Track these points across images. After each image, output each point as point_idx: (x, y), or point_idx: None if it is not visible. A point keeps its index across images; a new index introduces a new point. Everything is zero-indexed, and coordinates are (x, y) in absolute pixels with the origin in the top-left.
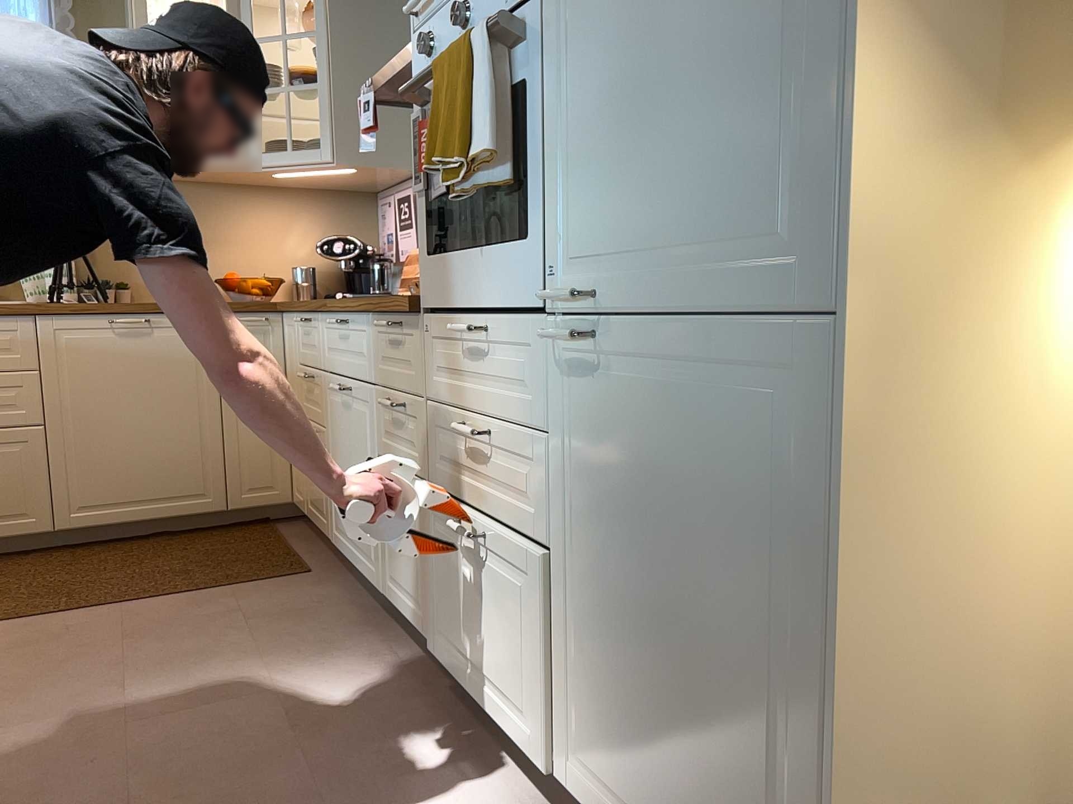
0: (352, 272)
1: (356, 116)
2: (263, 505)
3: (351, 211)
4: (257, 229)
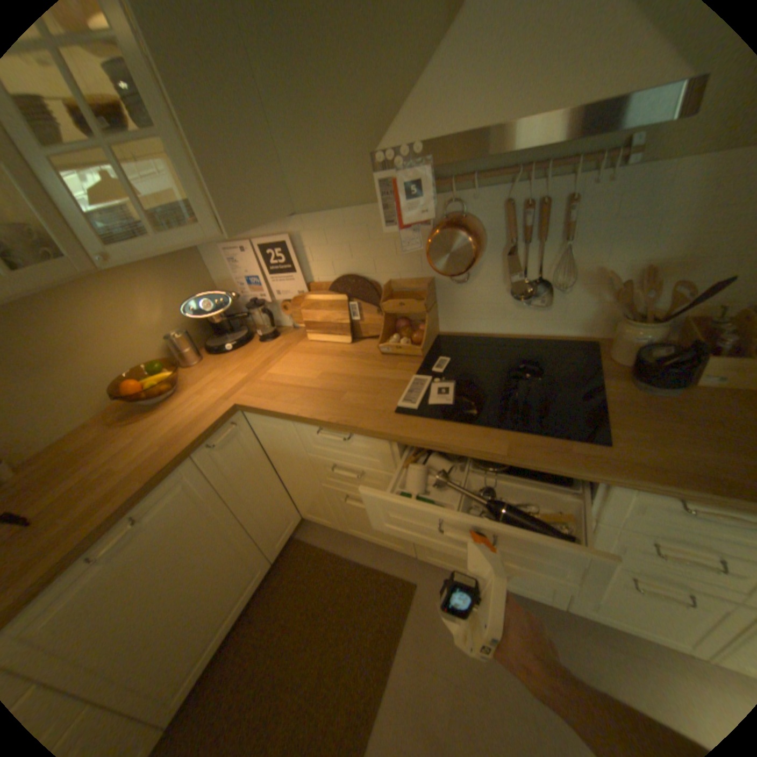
0: (221, 319)
1: (222, 169)
2: (288, 538)
3: (177, 259)
4: (102, 317)
